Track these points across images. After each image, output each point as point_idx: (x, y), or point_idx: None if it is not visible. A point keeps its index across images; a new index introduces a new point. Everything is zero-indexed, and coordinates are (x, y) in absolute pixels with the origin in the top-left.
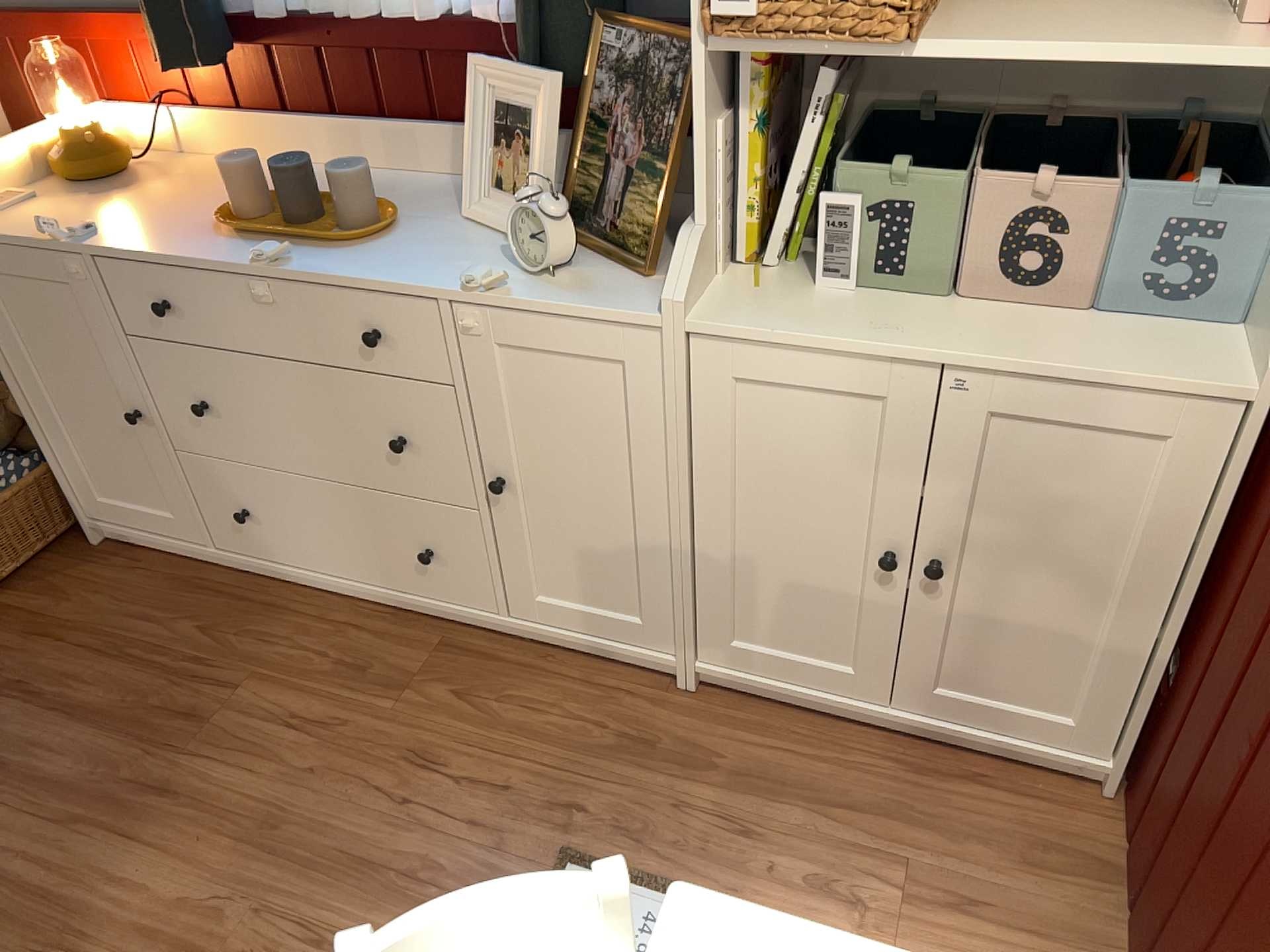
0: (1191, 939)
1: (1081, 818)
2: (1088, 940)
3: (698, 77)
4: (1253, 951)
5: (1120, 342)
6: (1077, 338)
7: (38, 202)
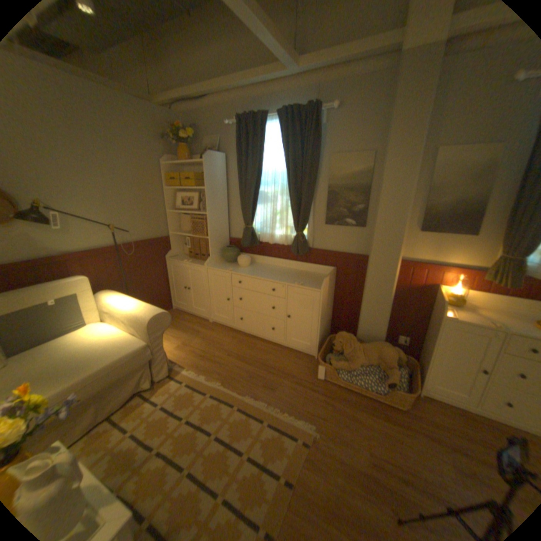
0: None
1: None
2: None
3: None
4: None
5: None
6: None
7: (454, 310)
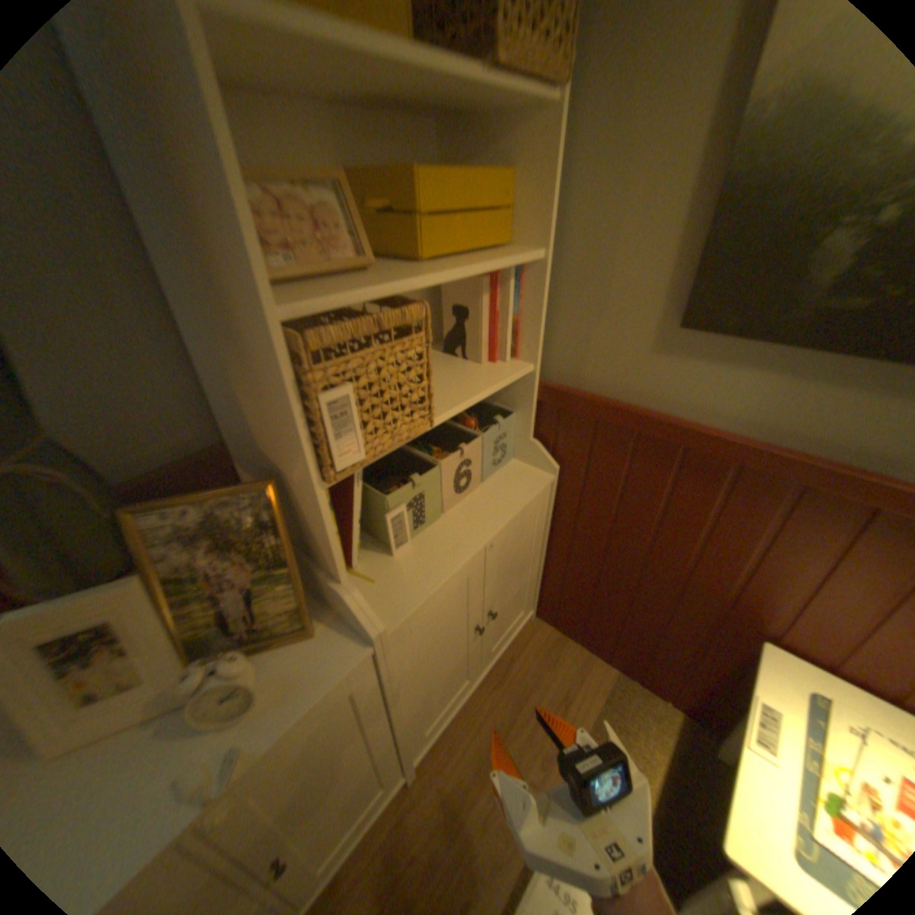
0: (654, 635)
1: (542, 635)
2: (591, 666)
3: (318, 503)
4: (707, 623)
5: (506, 486)
6: (497, 495)
7: None
